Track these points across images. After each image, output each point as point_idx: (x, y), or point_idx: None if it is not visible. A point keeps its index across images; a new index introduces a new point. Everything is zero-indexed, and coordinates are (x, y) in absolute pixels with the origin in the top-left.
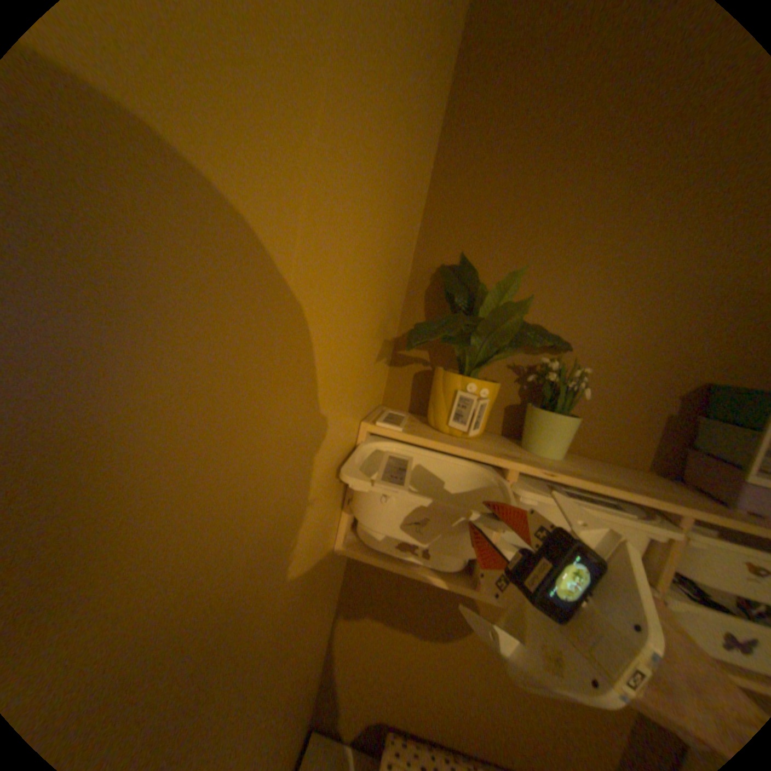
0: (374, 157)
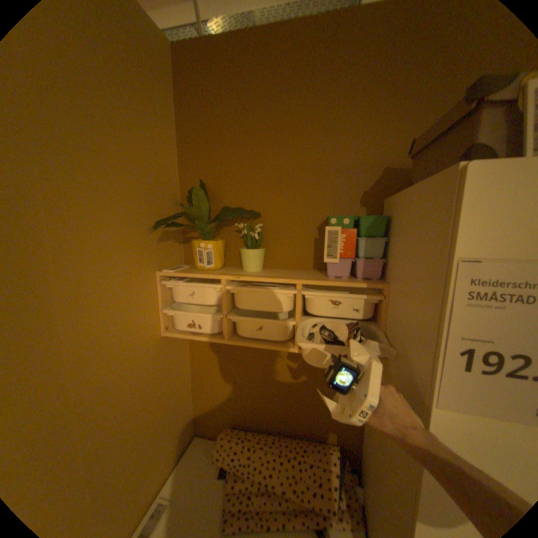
0: (88, 165)
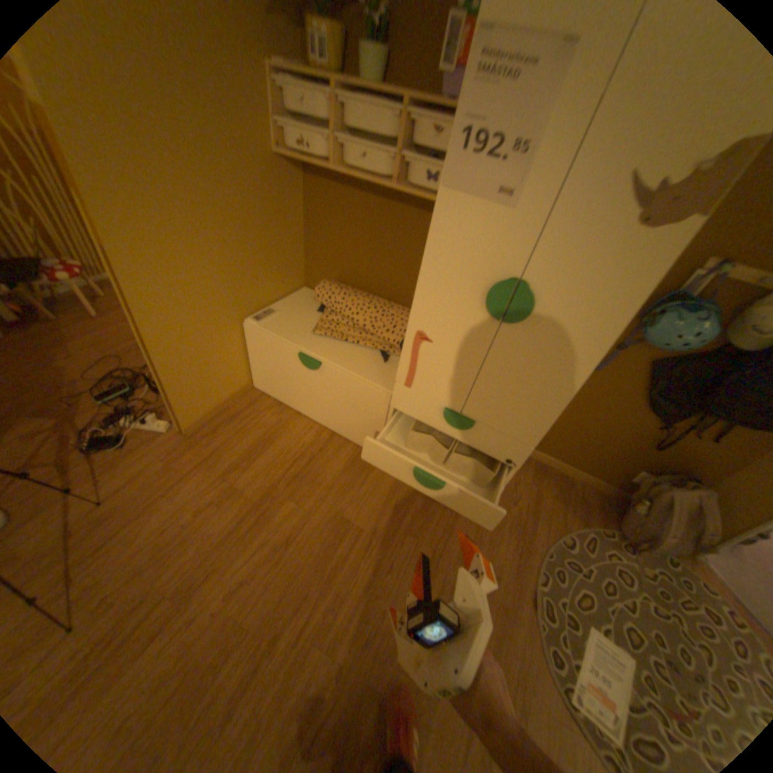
0: None
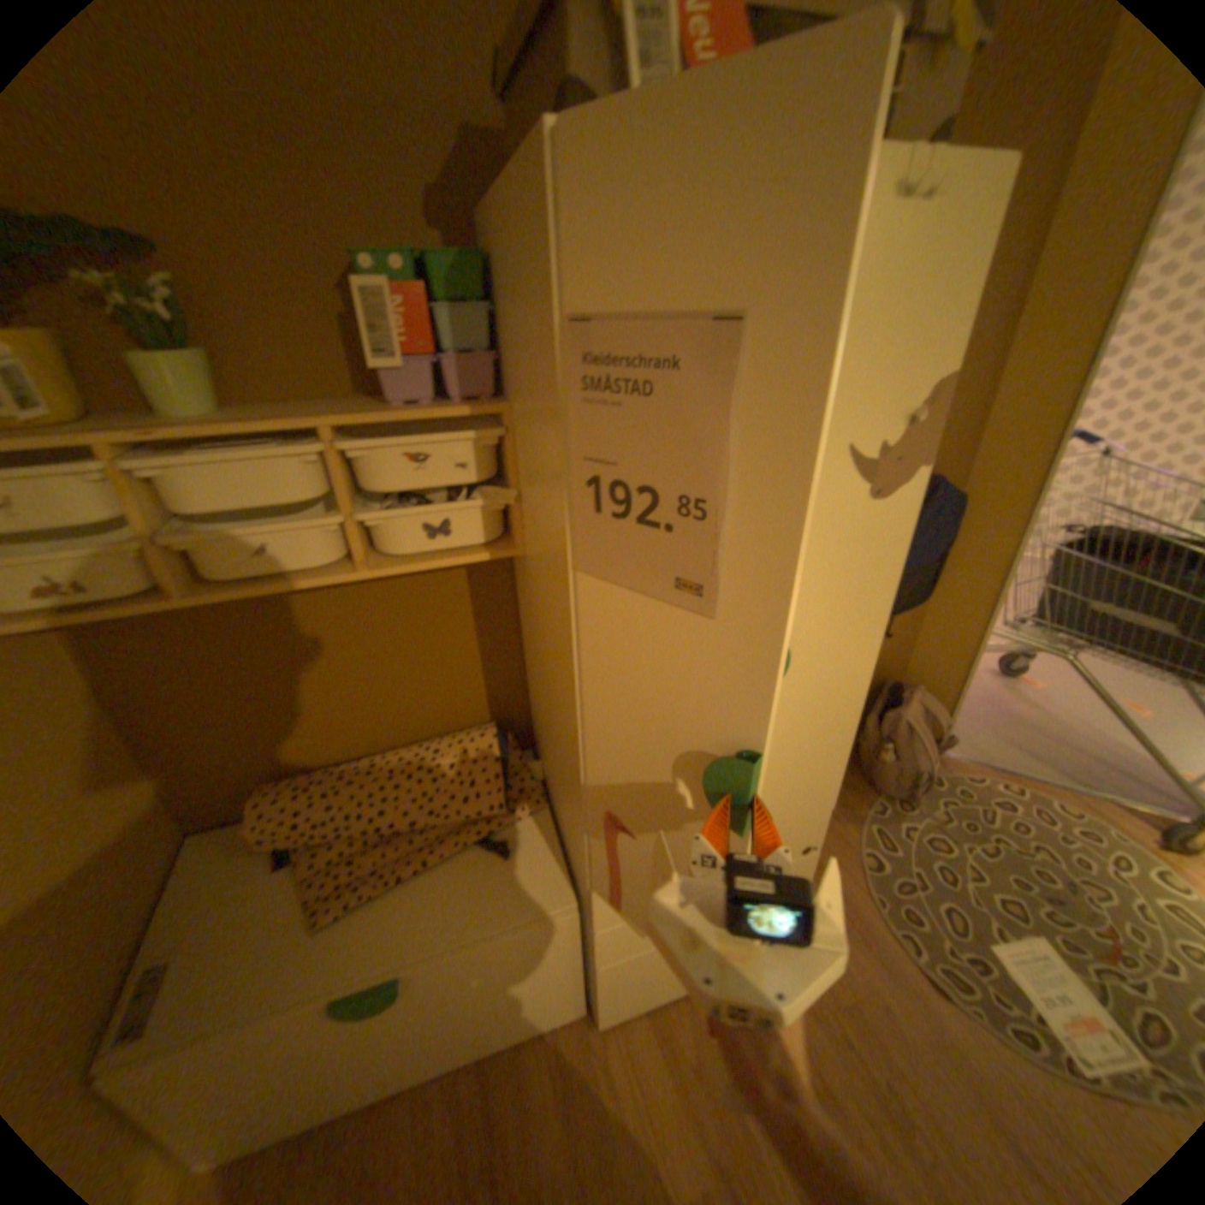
0: None
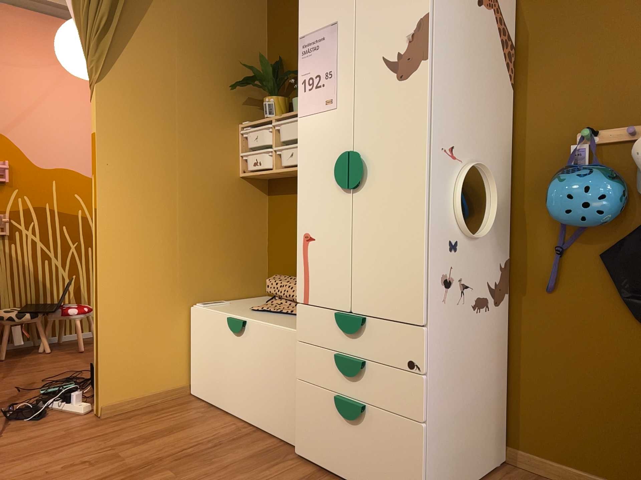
0: (200, 49)
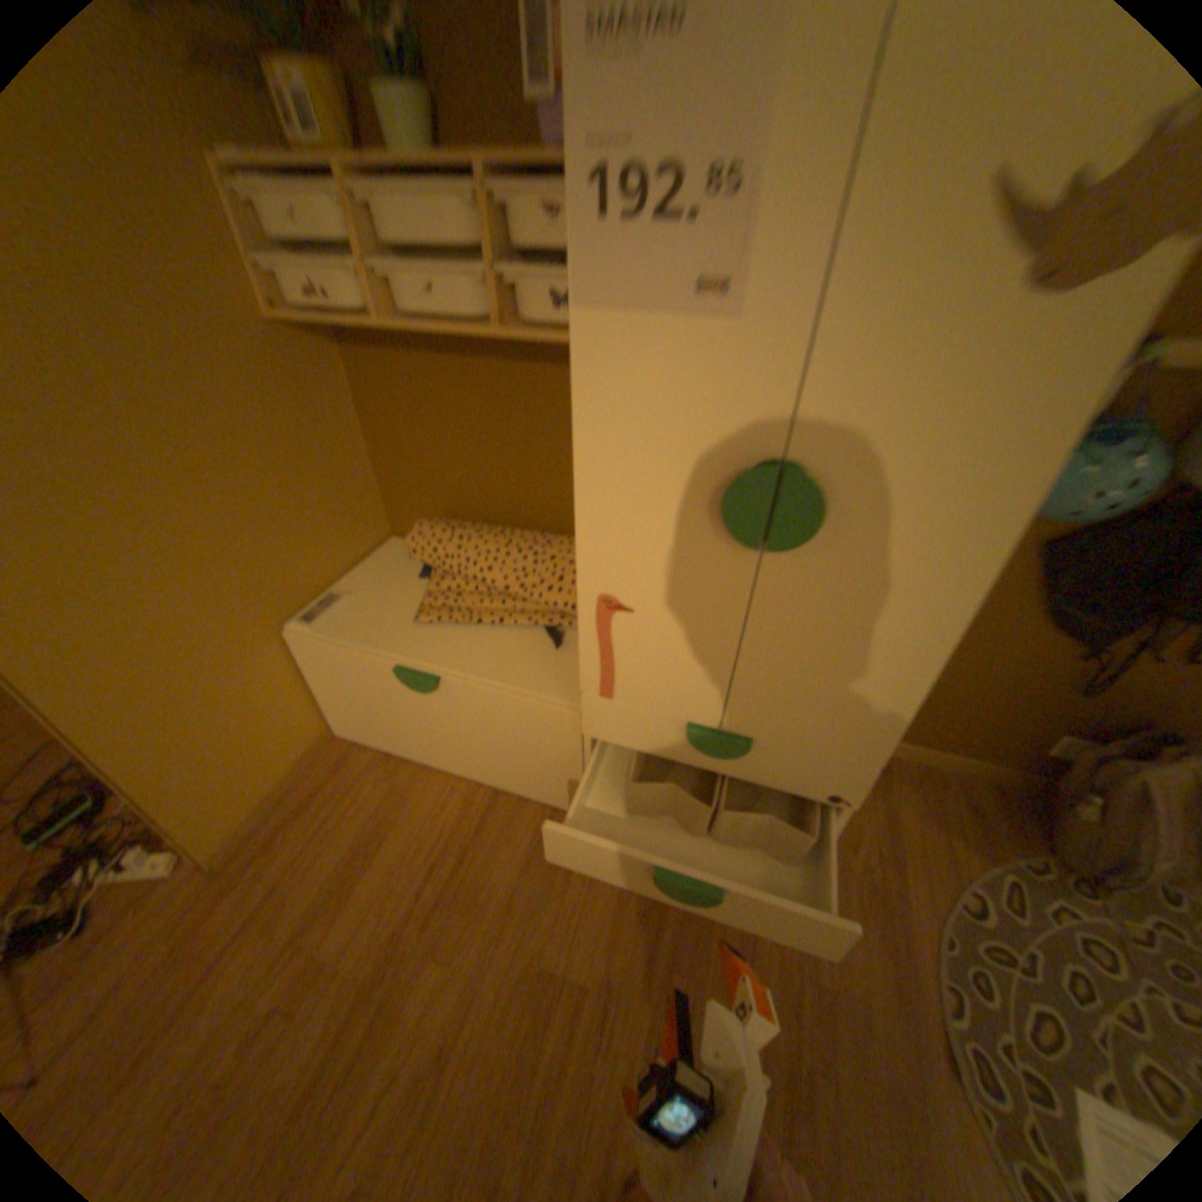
0: None
